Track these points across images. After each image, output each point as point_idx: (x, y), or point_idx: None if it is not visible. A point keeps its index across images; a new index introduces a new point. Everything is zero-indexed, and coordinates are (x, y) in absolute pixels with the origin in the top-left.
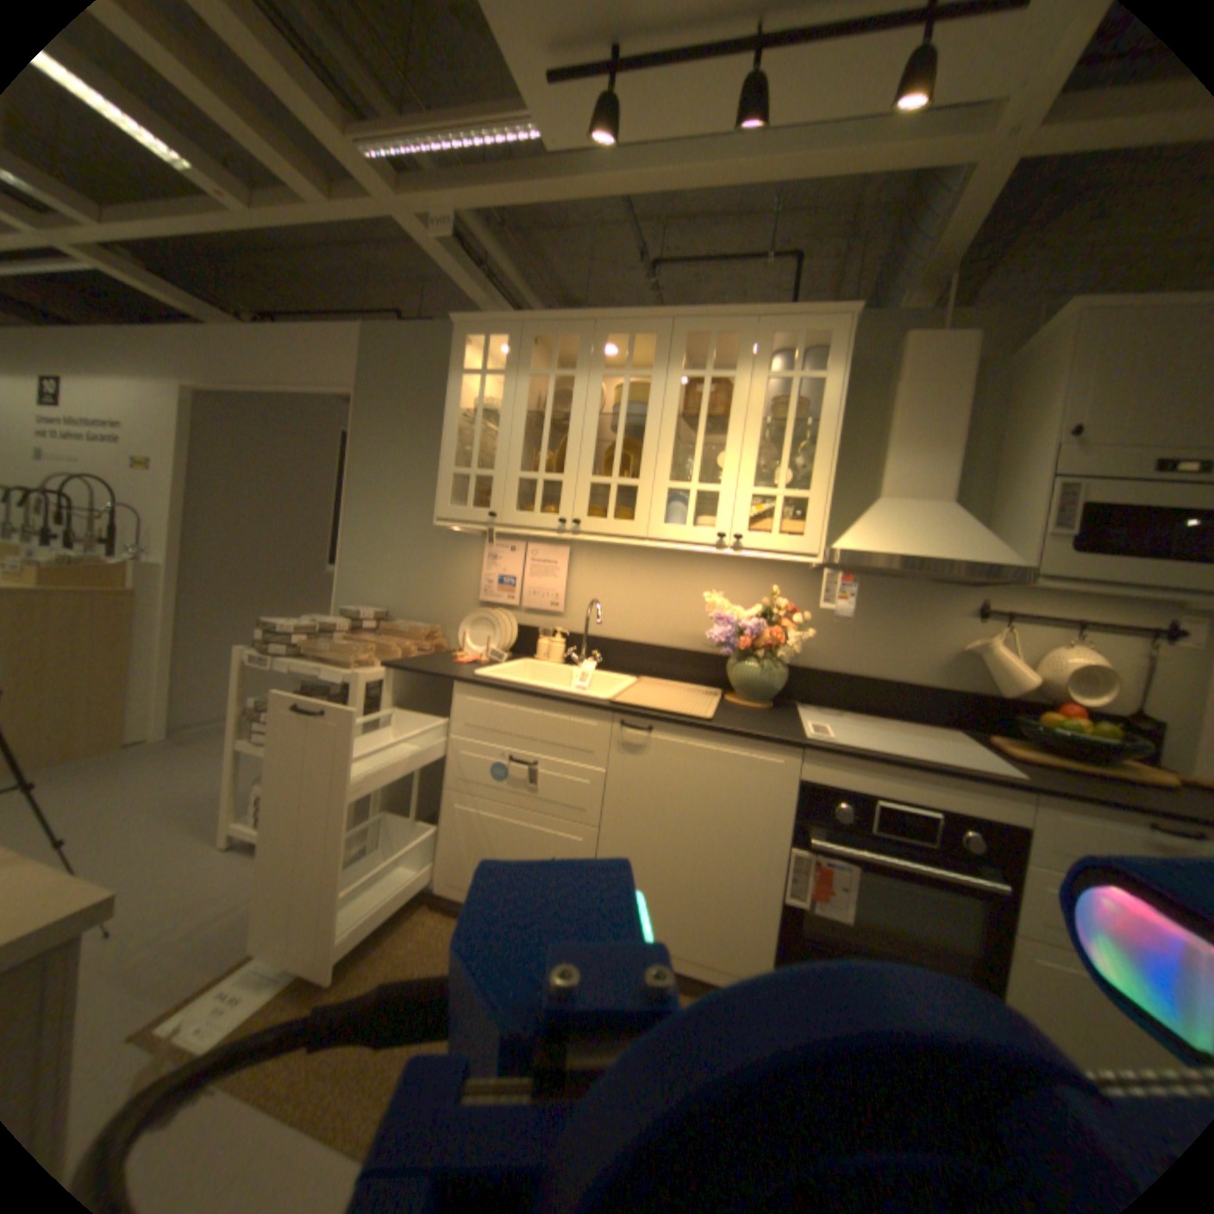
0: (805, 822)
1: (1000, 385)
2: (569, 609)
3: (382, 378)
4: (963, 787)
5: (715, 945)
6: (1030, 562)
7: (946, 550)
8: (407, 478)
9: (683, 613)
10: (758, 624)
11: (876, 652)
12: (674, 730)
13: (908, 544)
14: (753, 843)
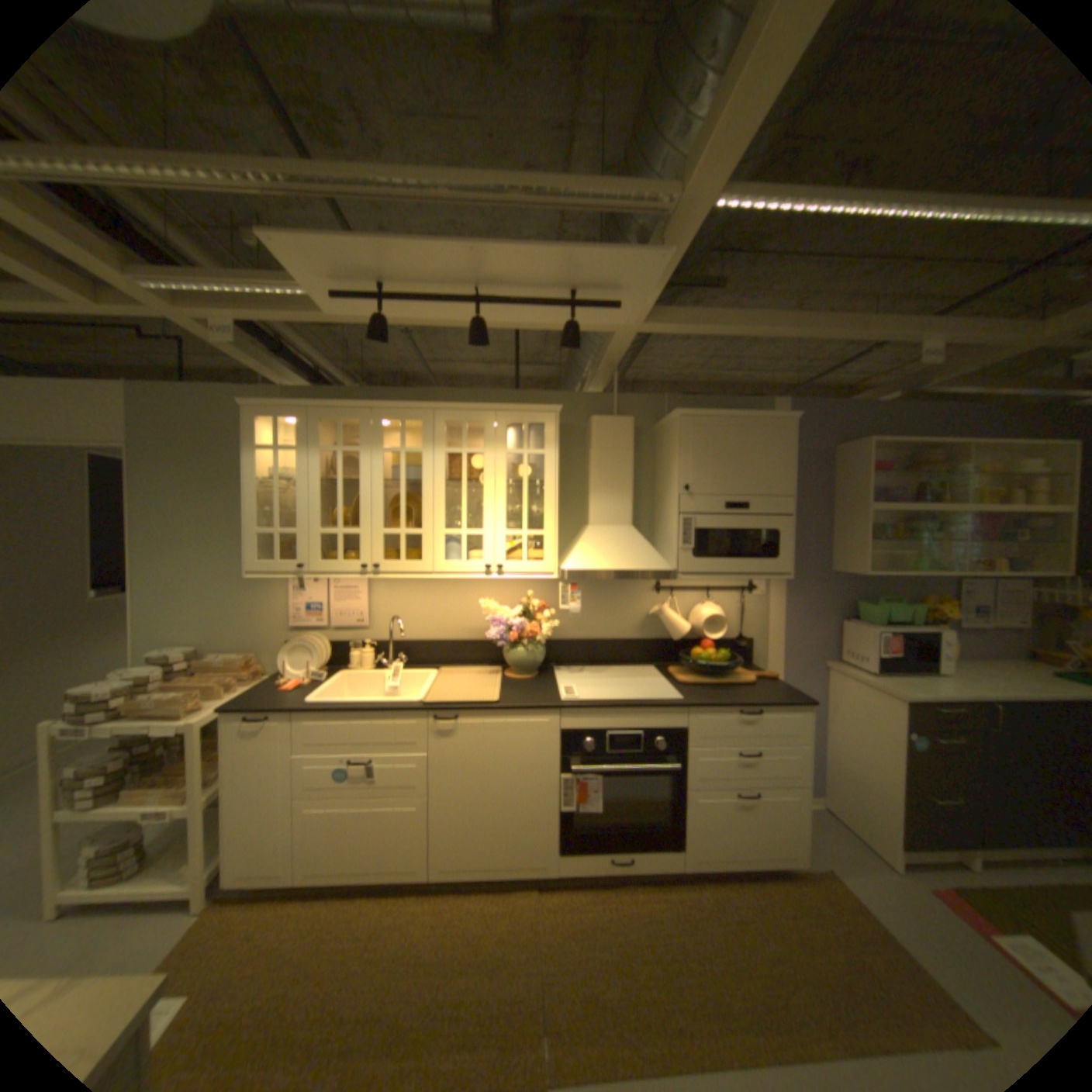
0: (568, 758)
1: (650, 445)
2: (374, 624)
3: (158, 435)
4: (652, 715)
5: (521, 856)
6: (674, 566)
7: (629, 566)
8: (200, 526)
9: (467, 615)
10: (522, 619)
11: (600, 623)
12: (475, 717)
13: (608, 563)
14: (537, 781)
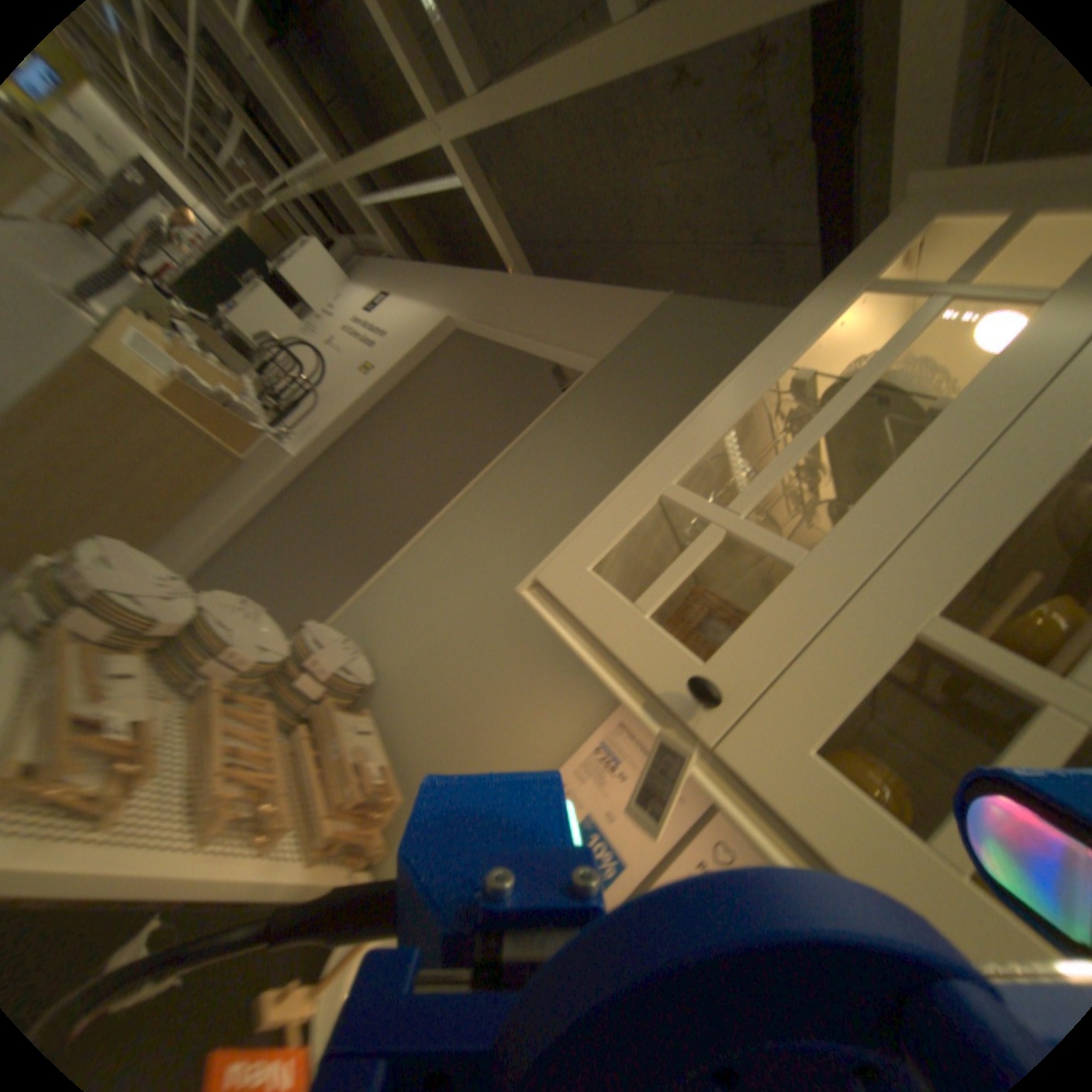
0: None
1: None
2: None
3: (650, 364)
4: None
5: None
6: None
7: None
8: (576, 506)
9: None
10: None
11: None
12: None
13: None
14: None
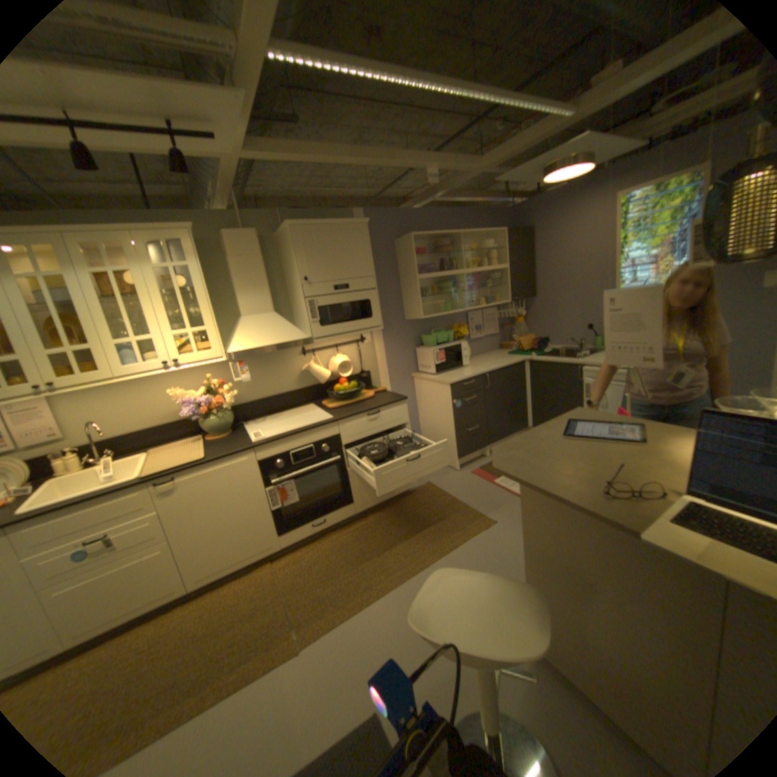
0: (267, 477)
1: (274, 250)
2: (68, 434)
3: None
4: (315, 432)
5: (251, 547)
6: (309, 335)
7: (278, 341)
8: None
9: (159, 405)
10: (208, 396)
11: (269, 385)
12: (188, 474)
13: (262, 342)
14: (249, 498)
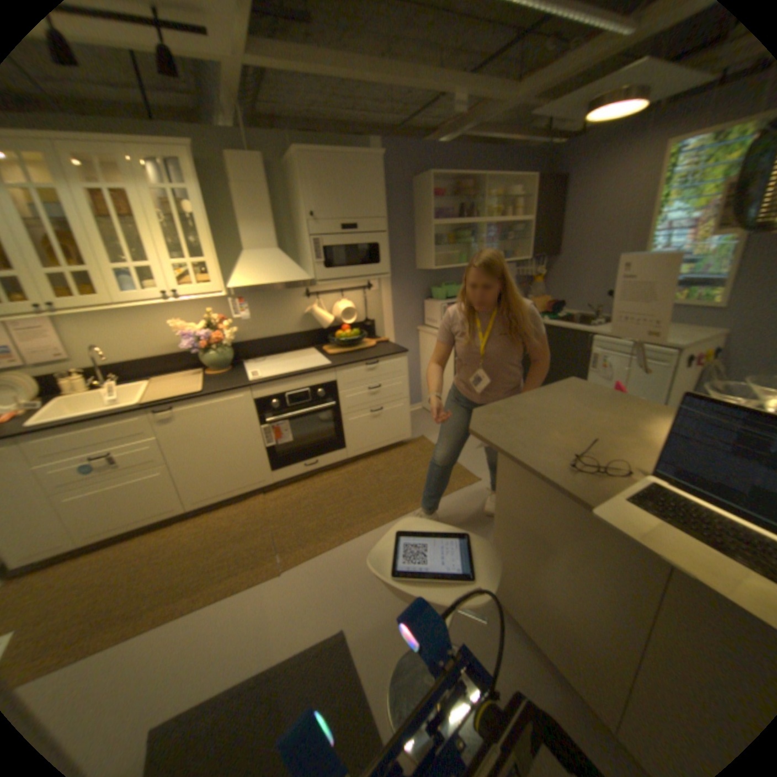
0: (261, 416)
1: (279, 179)
2: (70, 356)
3: None
4: (311, 377)
5: (244, 479)
6: (311, 276)
7: (278, 279)
8: None
9: (158, 336)
10: (206, 331)
11: (269, 325)
12: (184, 405)
13: (261, 279)
14: (243, 434)
